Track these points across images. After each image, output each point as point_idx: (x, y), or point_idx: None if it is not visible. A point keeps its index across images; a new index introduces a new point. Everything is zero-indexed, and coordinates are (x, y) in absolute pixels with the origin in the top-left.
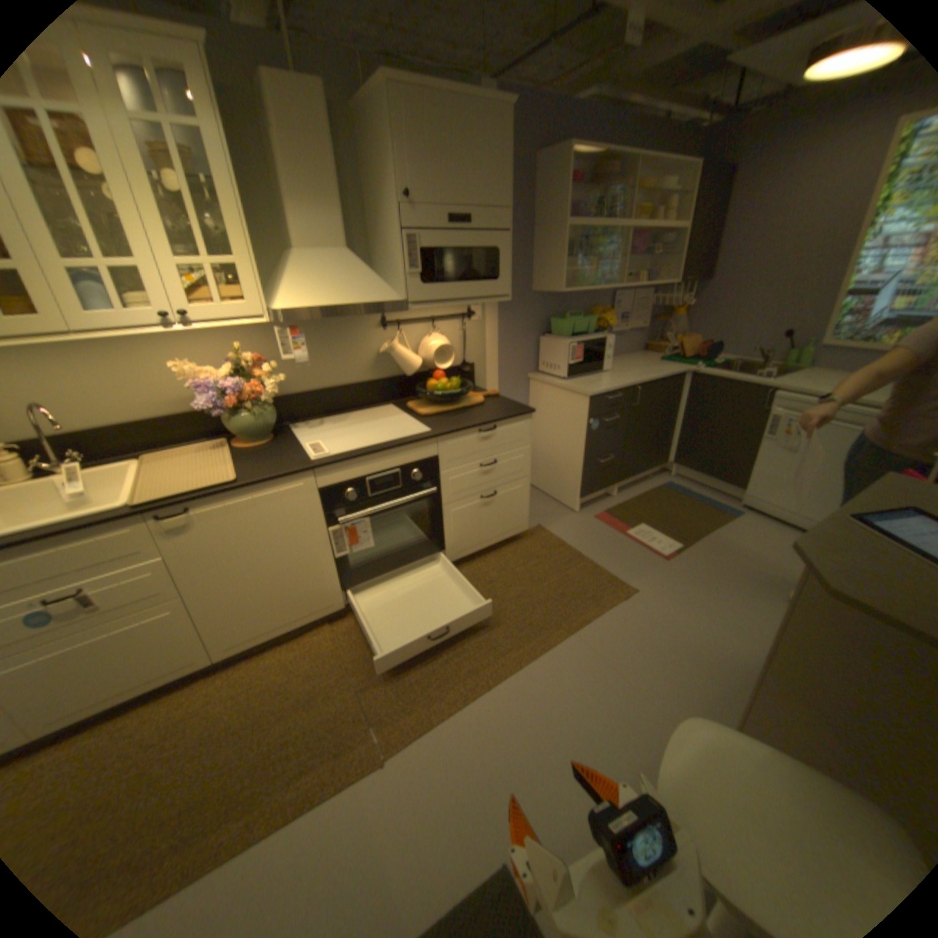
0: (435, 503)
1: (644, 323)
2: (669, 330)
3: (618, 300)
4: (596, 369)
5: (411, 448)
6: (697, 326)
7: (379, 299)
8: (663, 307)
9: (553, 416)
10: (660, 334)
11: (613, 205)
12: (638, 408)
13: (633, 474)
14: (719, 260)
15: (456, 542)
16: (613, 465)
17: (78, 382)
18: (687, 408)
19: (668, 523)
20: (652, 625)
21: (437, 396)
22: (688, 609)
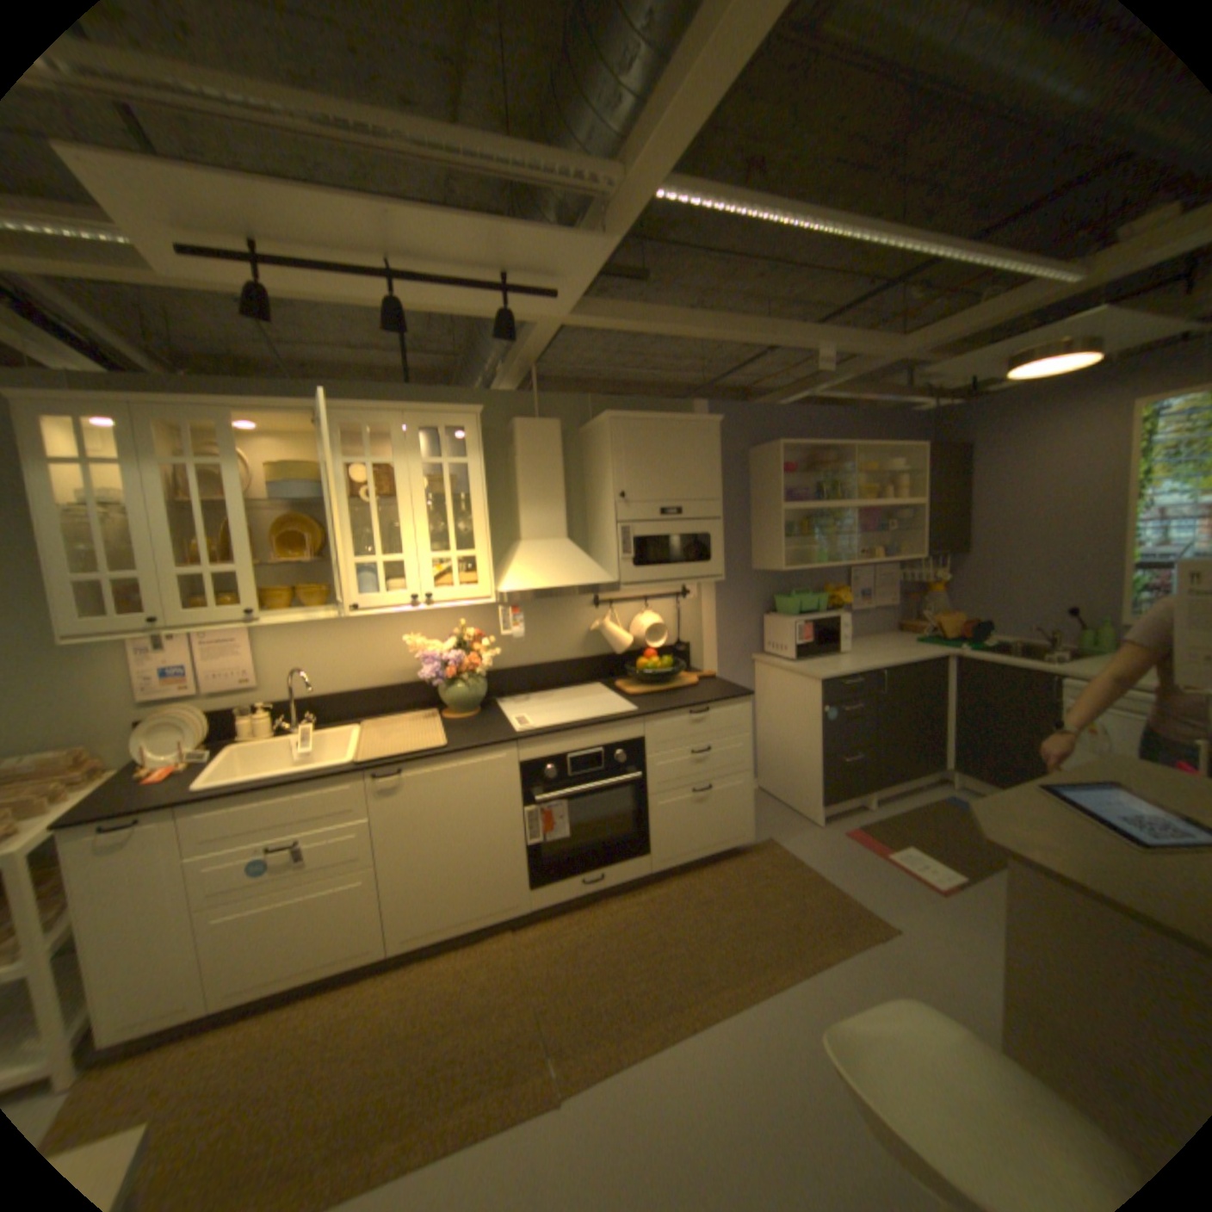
0: (640, 793)
1: (893, 600)
2: (927, 608)
3: (856, 576)
4: (833, 650)
5: (616, 726)
6: (963, 604)
7: (593, 581)
8: (917, 583)
9: (784, 704)
10: (917, 613)
11: (836, 487)
12: (889, 696)
13: (897, 782)
14: (975, 533)
15: (664, 846)
16: (866, 767)
17: (330, 652)
18: (959, 699)
19: (949, 850)
20: (920, 980)
21: (647, 674)
22: (974, 965)
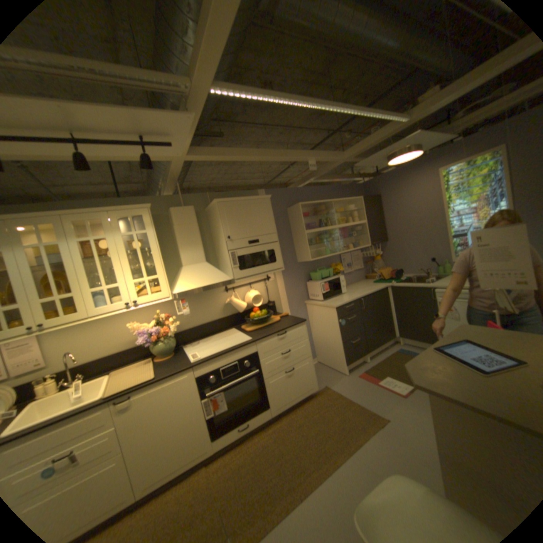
0: (259, 379)
1: (361, 266)
2: (375, 267)
3: (343, 258)
4: (338, 293)
5: (242, 349)
6: (389, 263)
7: (220, 280)
8: (369, 257)
9: (322, 321)
10: (371, 270)
11: (327, 220)
12: (366, 309)
13: (376, 347)
14: (388, 232)
15: (276, 403)
16: (362, 343)
17: (86, 339)
18: (395, 305)
19: (403, 375)
20: (401, 443)
21: (255, 320)
22: (423, 429)
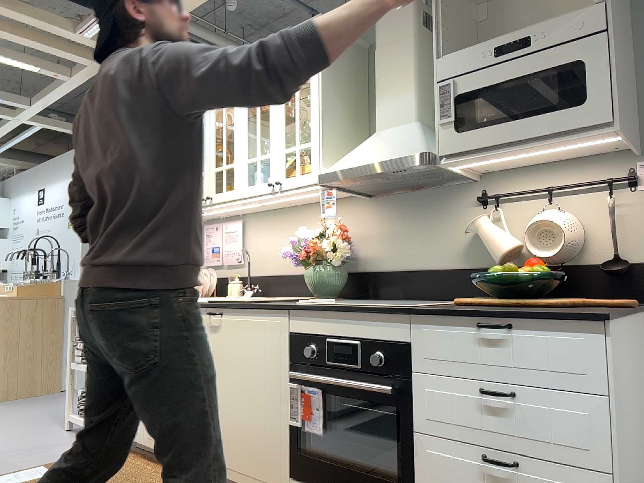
0: (405, 421)
1: None
2: None
3: None
4: None
5: (377, 319)
6: None
7: (400, 154)
8: None
9: None
10: None
11: None
12: None
13: None
14: None
15: None
16: None
17: (275, 243)
18: None
19: None
20: None
21: (494, 282)
22: None
